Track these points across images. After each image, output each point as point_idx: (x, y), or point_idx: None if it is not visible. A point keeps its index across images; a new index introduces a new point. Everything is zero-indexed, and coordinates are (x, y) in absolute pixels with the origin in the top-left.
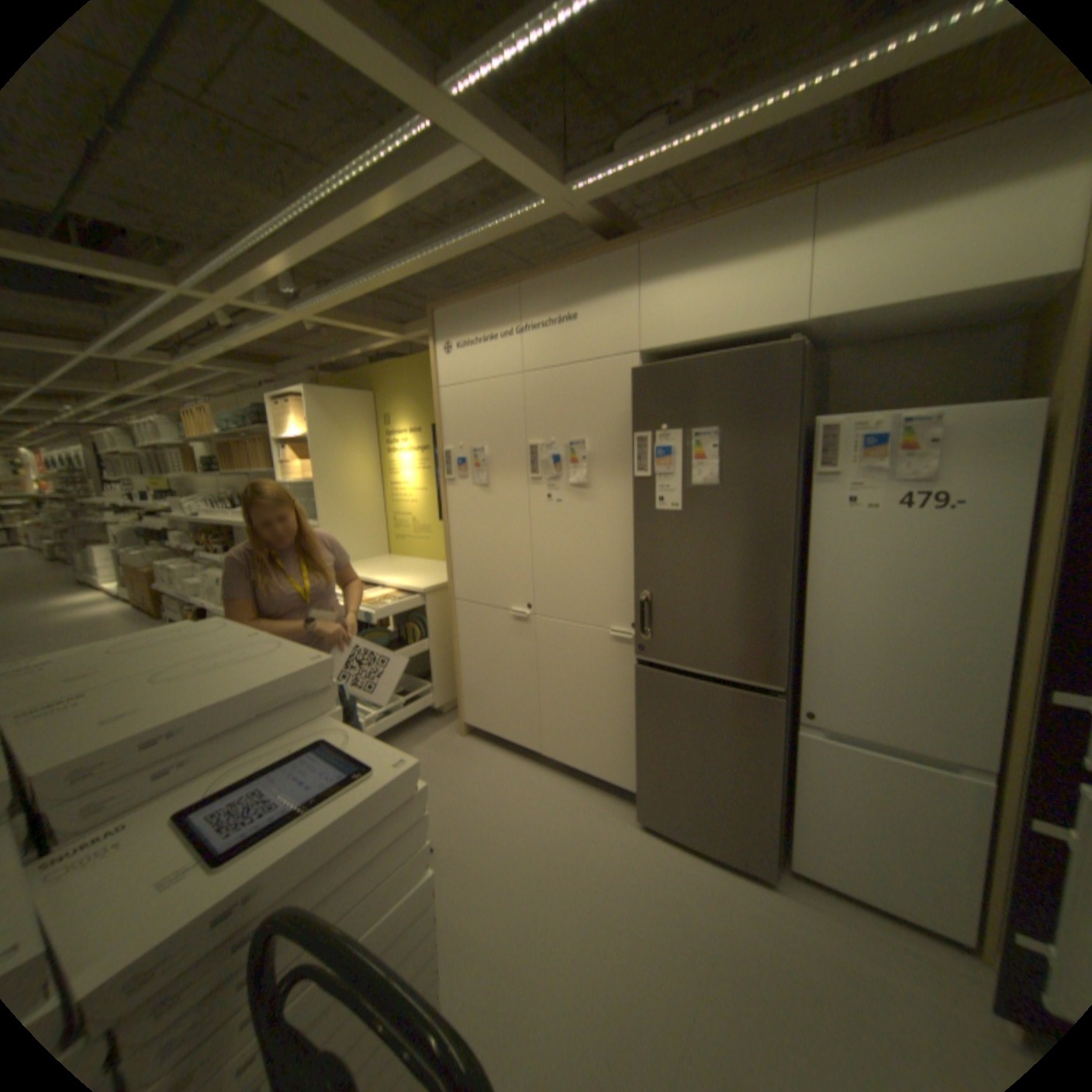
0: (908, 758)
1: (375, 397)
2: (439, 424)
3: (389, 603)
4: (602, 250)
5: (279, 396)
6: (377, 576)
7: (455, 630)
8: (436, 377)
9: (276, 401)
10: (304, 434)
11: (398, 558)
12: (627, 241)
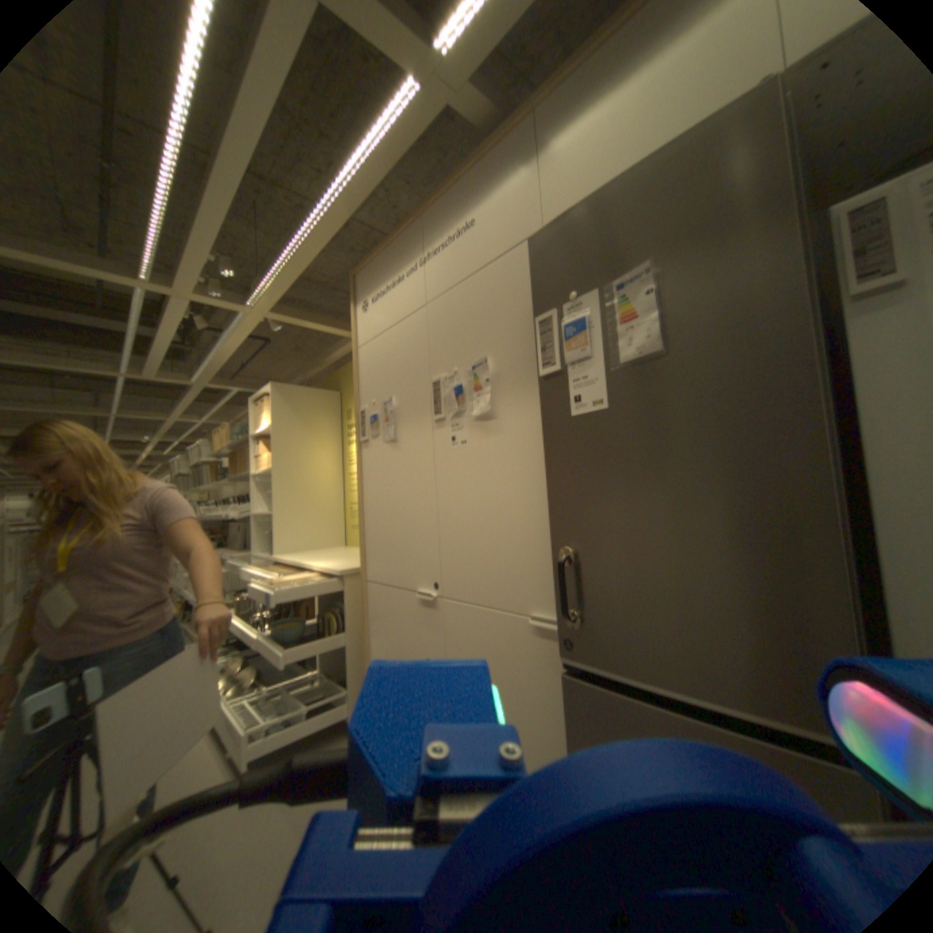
0: None
1: (340, 397)
2: (356, 384)
3: (308, 588)
4: (494, 136)
5: (259, 399)
6: (310, 561)
7: (366, 621)
8: (355, 338)
9: (257, 404)
10: (268, 426)
11: (350, 548)
12: (519, 111)
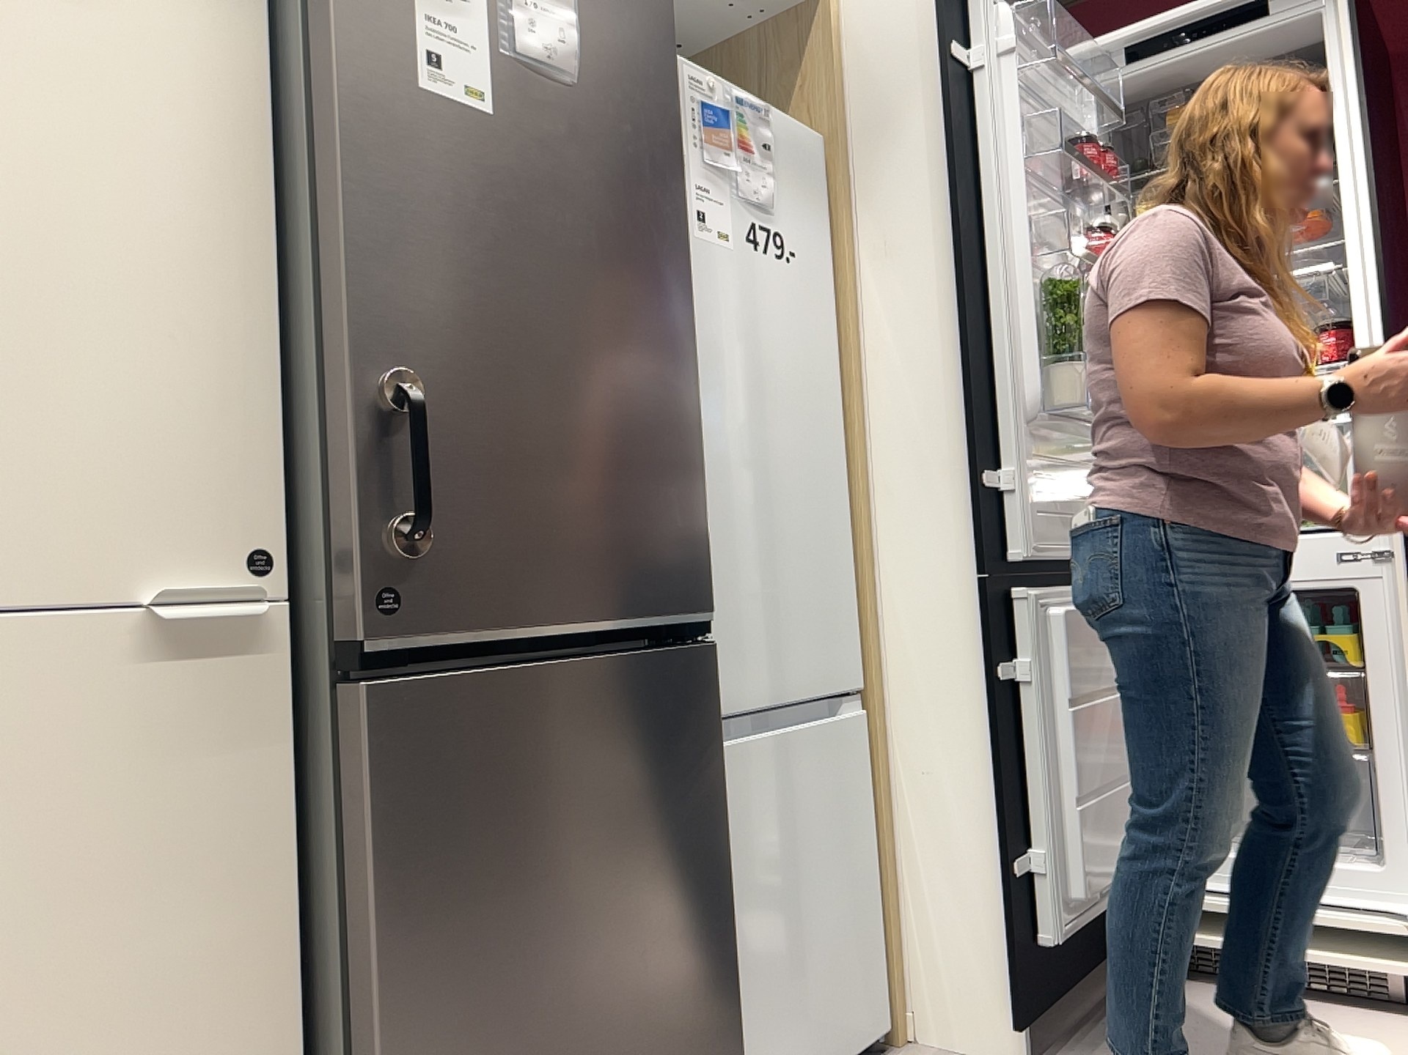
0: (795, 720)
1: None
2: None
3: None
4: None
5: None
6: None
7: None
8: None
9: None
10: None
11: None
12: None
